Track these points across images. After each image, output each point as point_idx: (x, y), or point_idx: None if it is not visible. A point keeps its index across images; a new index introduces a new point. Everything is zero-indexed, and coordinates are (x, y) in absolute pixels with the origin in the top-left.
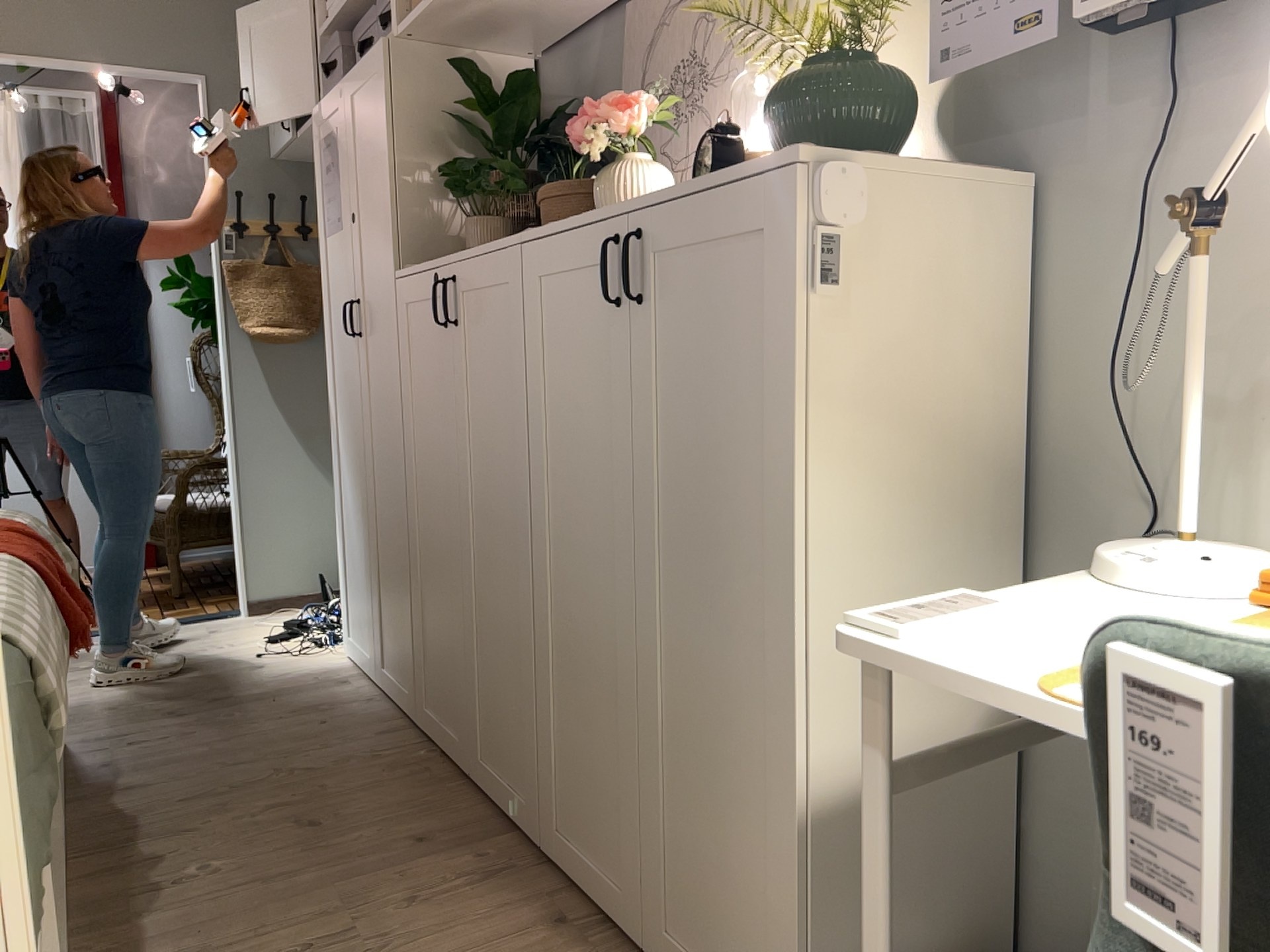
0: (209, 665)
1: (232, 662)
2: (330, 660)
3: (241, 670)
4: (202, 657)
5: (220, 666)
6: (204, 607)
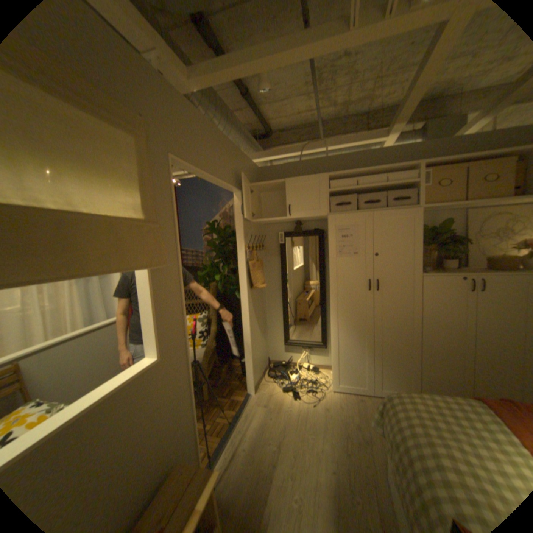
0: (311, 420)
1: (314, 414)
2: (333, 397)
3: (326, 415)
4: (299, 419)
5: (316, 418)
6: (231, 400)
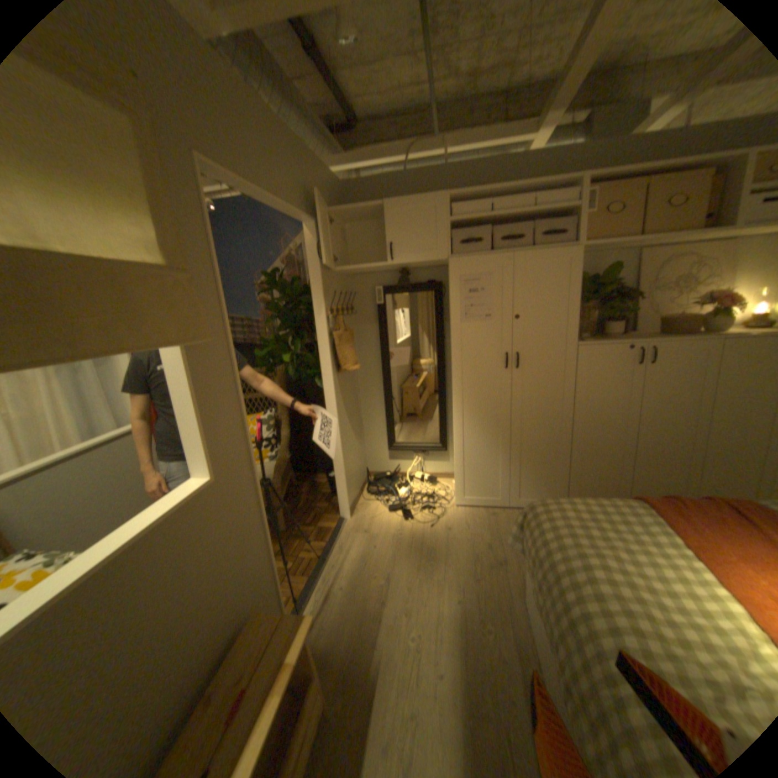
0: (429, 542)
1: (432, 536)
2: (457, 512)
3: (448, 535)
4: (412, 543)
5: (435, 540)
6: (319, 527)
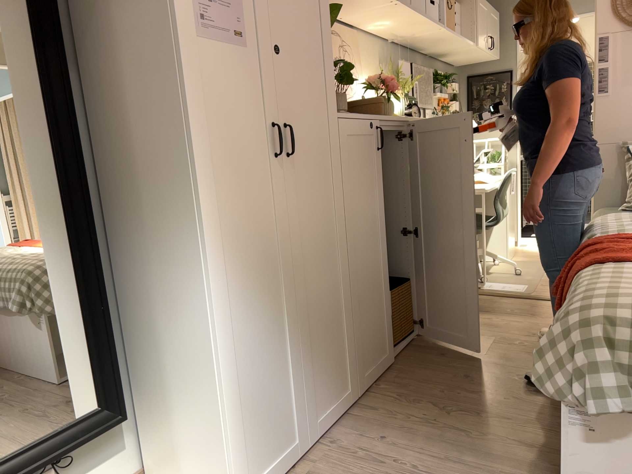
0: None
1: None
2: None
3: None
4: None
5: None
6: None
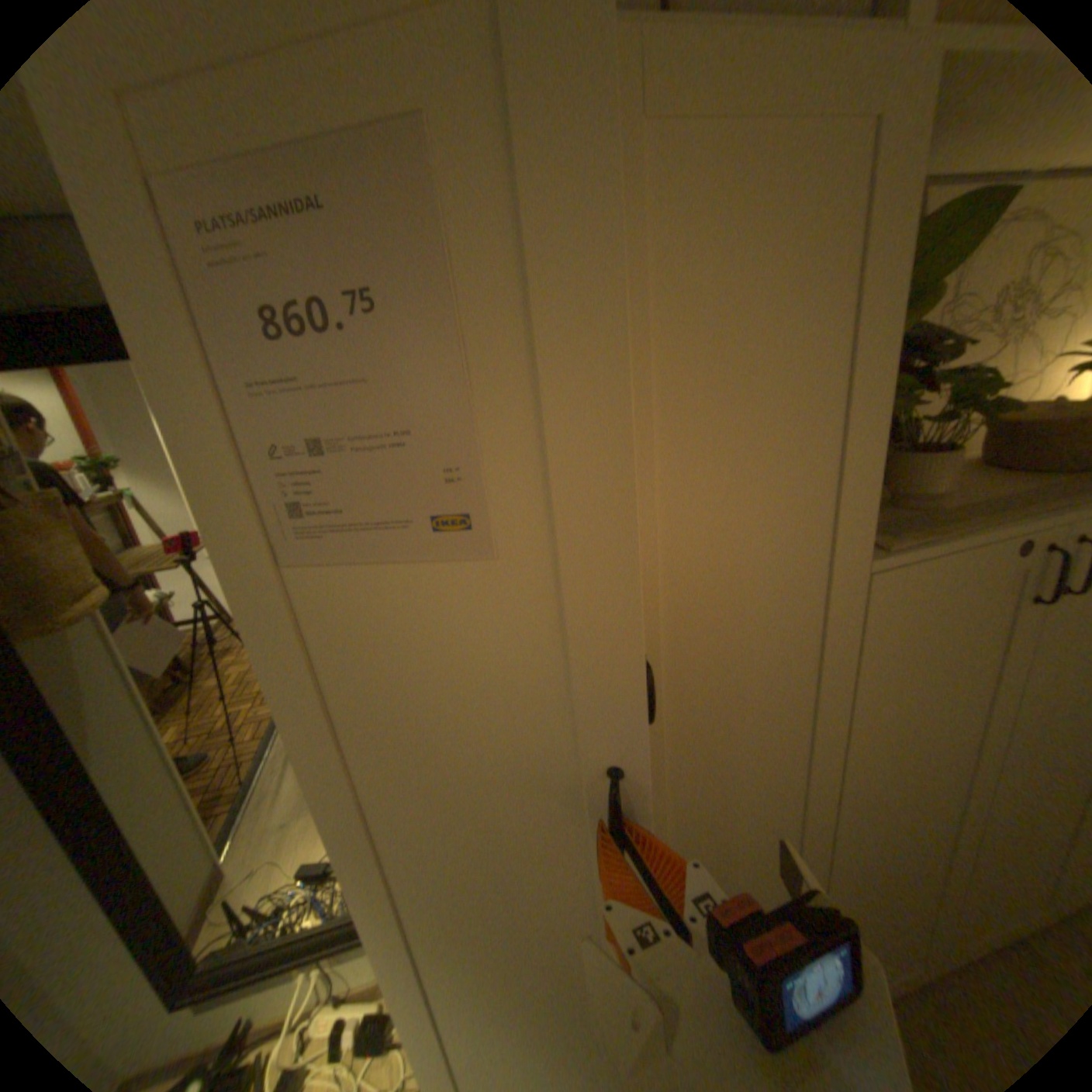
0: None
1: None
2: None
3: None
4: None
5: None
6: None
